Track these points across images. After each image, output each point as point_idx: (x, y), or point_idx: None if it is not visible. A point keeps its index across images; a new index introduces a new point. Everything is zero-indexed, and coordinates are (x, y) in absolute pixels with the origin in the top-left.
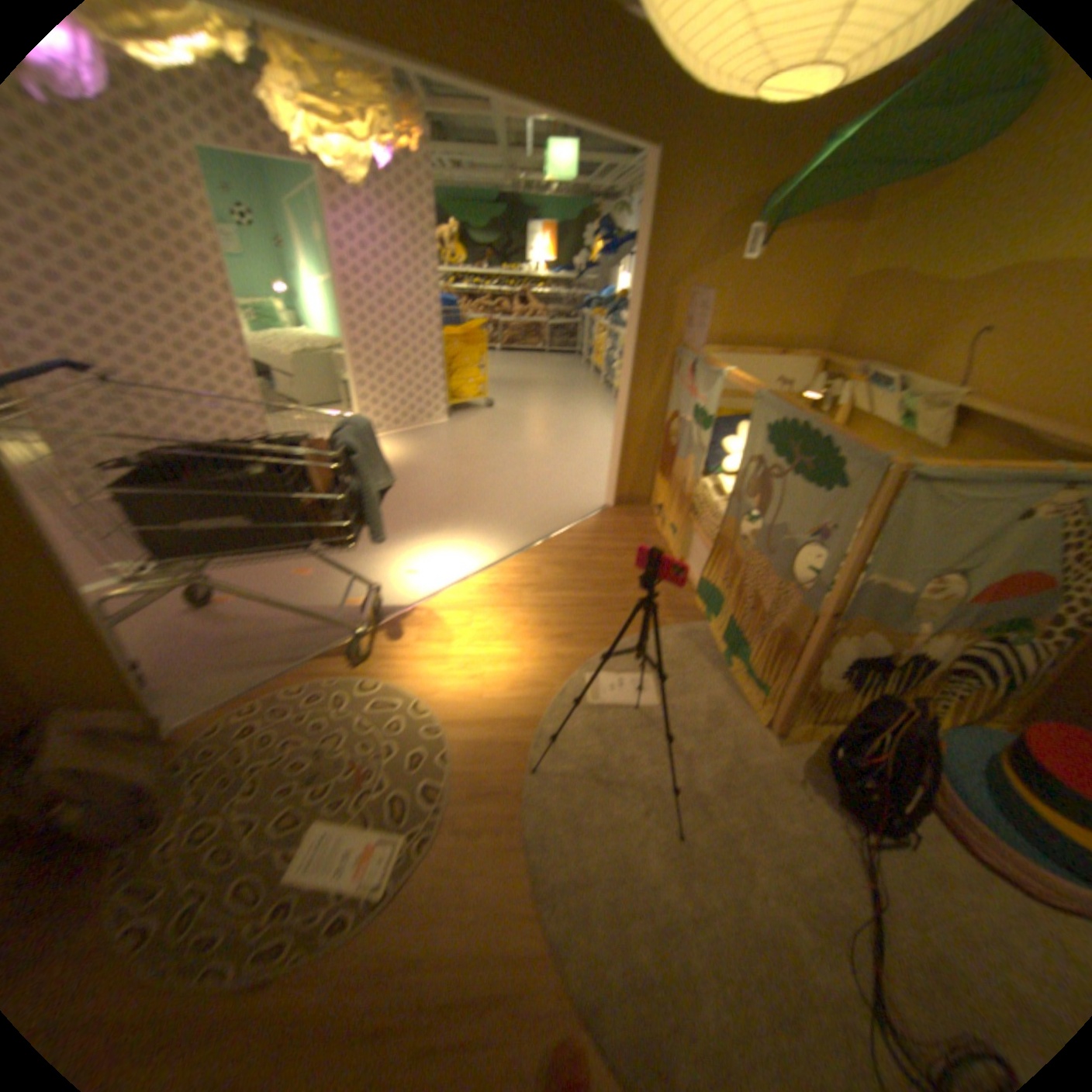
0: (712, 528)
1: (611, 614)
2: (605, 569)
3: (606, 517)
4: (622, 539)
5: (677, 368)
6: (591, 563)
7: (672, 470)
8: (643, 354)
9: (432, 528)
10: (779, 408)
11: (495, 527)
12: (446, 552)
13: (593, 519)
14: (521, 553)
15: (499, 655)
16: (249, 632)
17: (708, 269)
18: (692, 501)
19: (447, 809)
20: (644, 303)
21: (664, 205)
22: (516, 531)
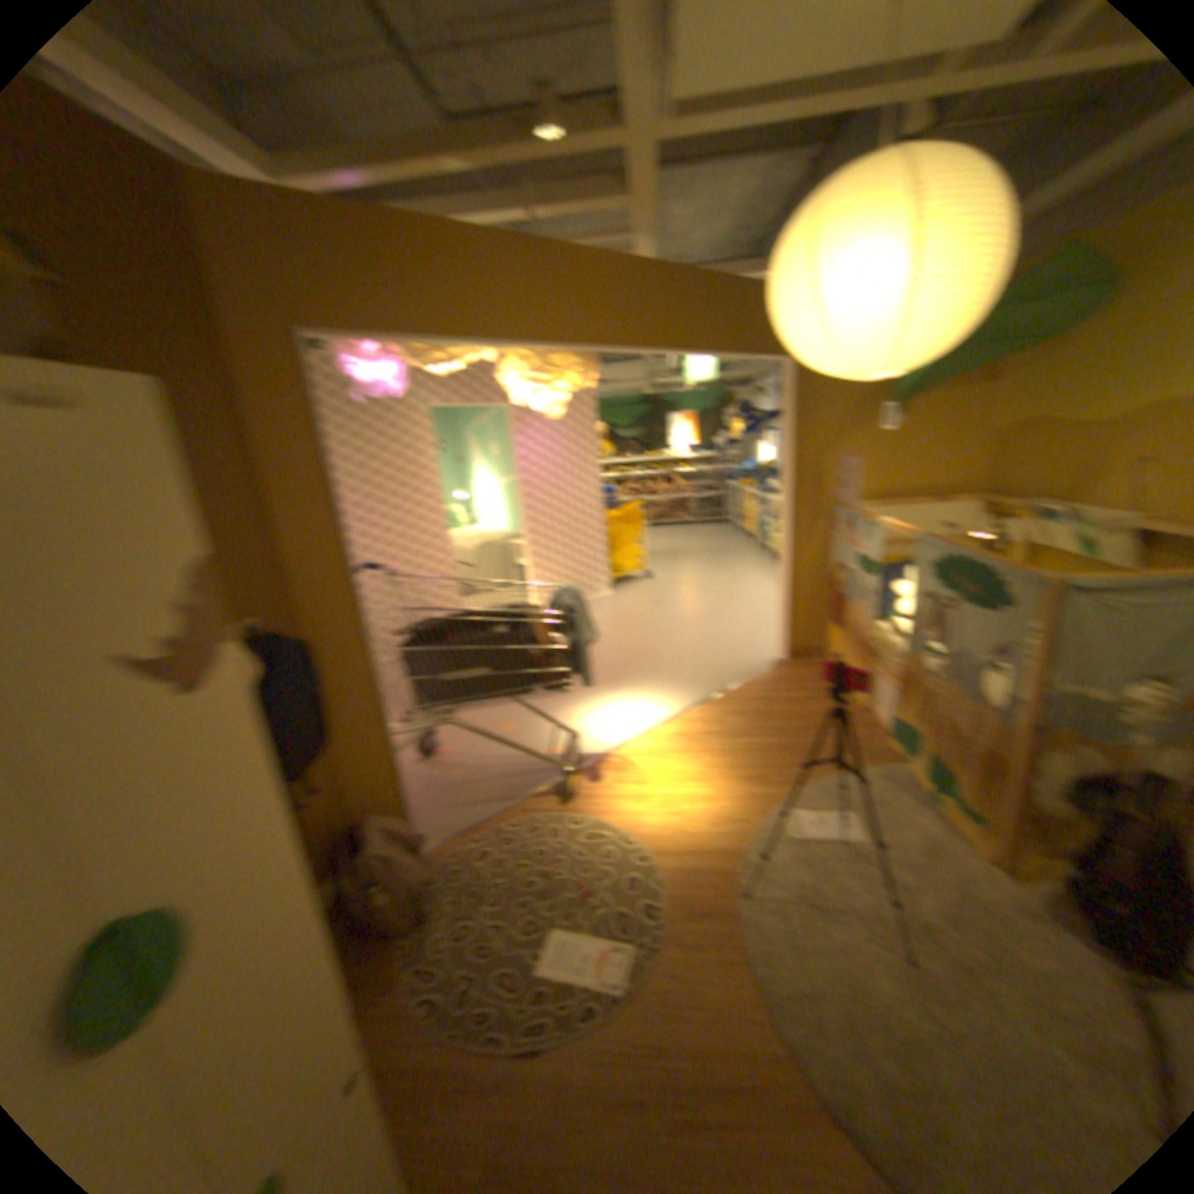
0: (897, 669)
1: (802, 760)
2: (788, 719)
3: (782, 671)
4: (802, 690)
5: (835, 524)
6: (773, 714)
7: (845, 619)
8: (800, 516)
9: (613, 688)
10: (939, 548)
11: (672, 685)
12: (630, 709)
13: (768, 674)
14: (701, 707)
15: (696, 797)
16: (474, 777)
17: (851, 439)
18: (871, 645)
19: (669, 929)
20: (795, 474)
21: (803, 397)
22: (693, 688)
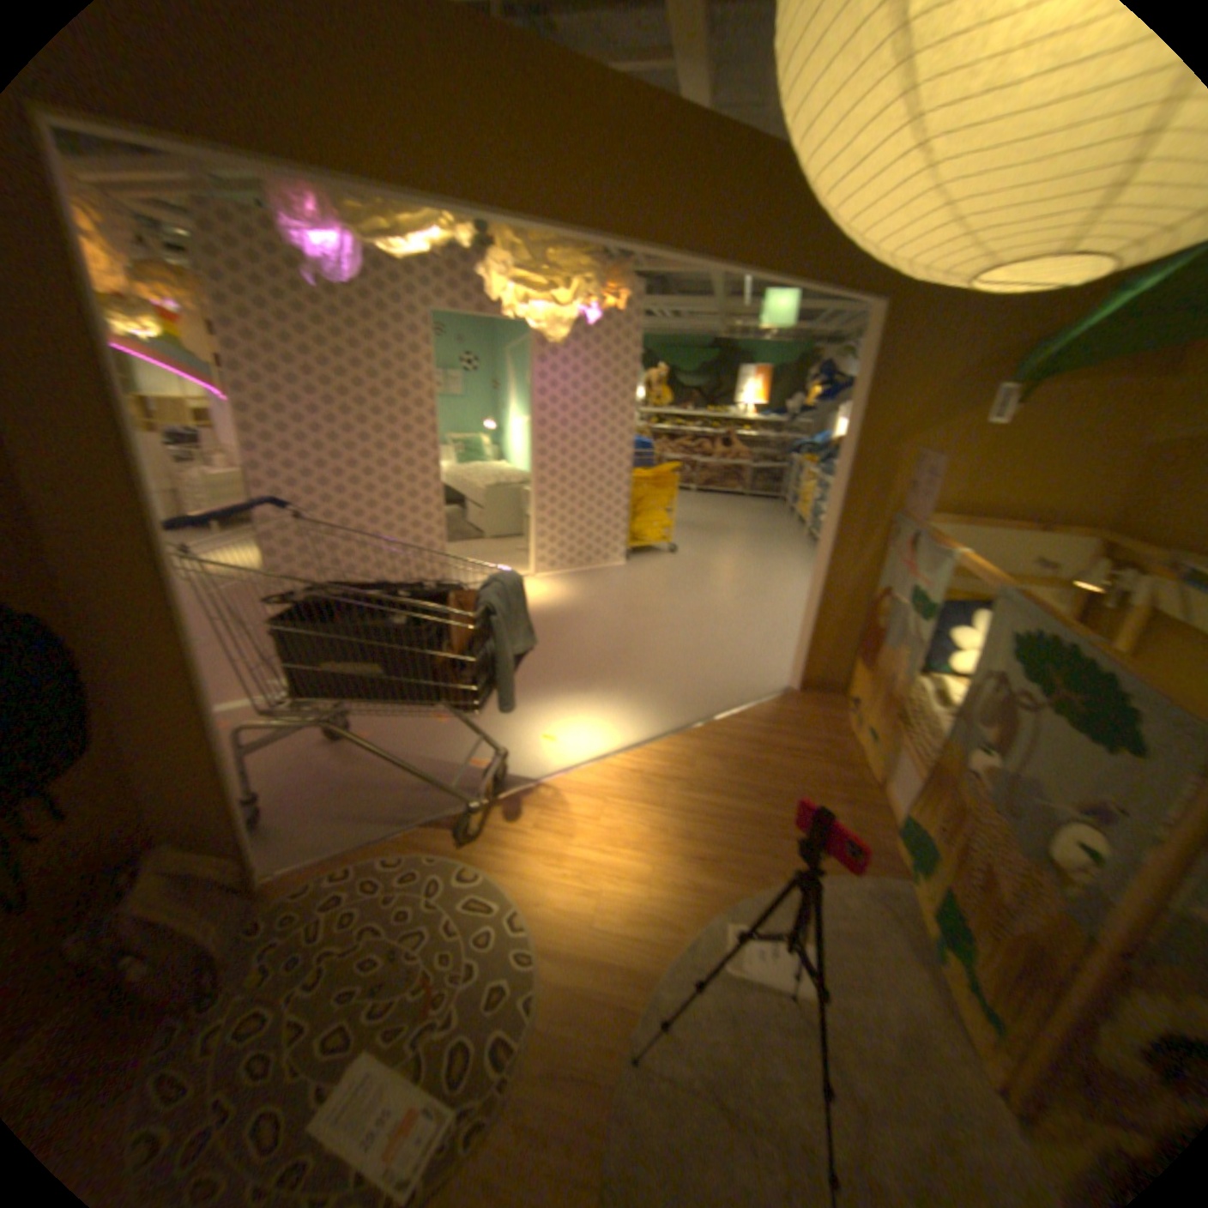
0: (927, 750)
1: (774, 842)
2: (774, 774)
3: (786, 703)
4: (804, 736)
5: (893, 537)
6: (757, 763)
7: (877, 660)
8: (849, 518)
9: (578, 687)
10: (1031, 615)
11: (649, 696)
12: (587, 720)
13: (768, 704)
14: (673, 735)
15: (622, 870)
16: (362, 782)
17: (940, 427)
18: (901, 707)
19: (512, 1088)
20: (854, 462)
21: (887, 358)
22: (673, 705)
